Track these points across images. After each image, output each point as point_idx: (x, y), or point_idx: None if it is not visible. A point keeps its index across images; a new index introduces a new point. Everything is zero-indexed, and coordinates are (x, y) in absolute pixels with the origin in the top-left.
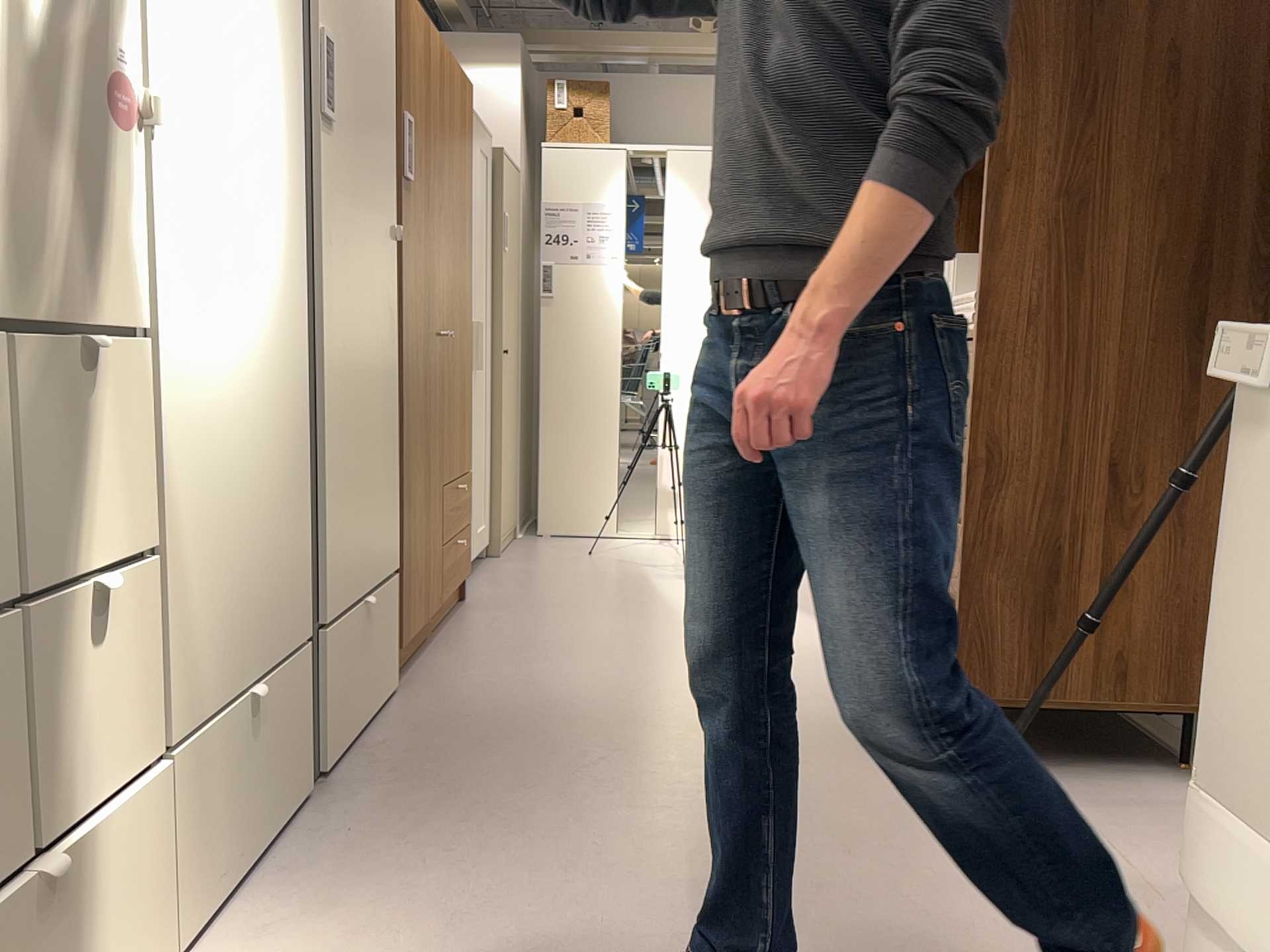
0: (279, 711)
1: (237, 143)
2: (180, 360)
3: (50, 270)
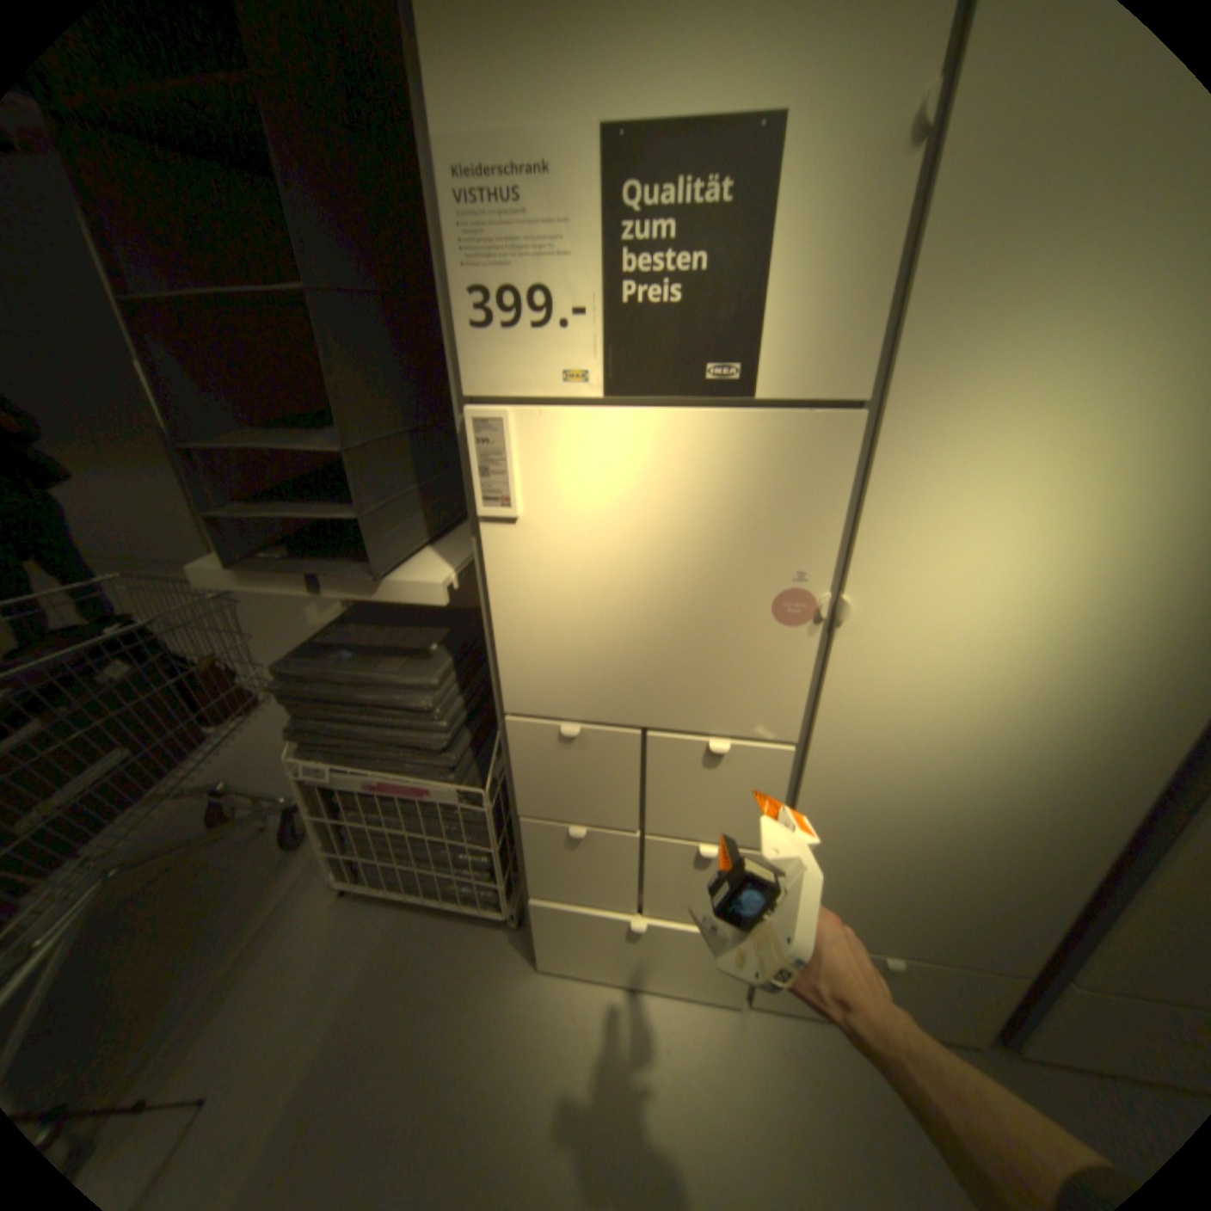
0: (945, 990)
1: (1052, 609)
2: (856, 766)
3: (701, 708)
